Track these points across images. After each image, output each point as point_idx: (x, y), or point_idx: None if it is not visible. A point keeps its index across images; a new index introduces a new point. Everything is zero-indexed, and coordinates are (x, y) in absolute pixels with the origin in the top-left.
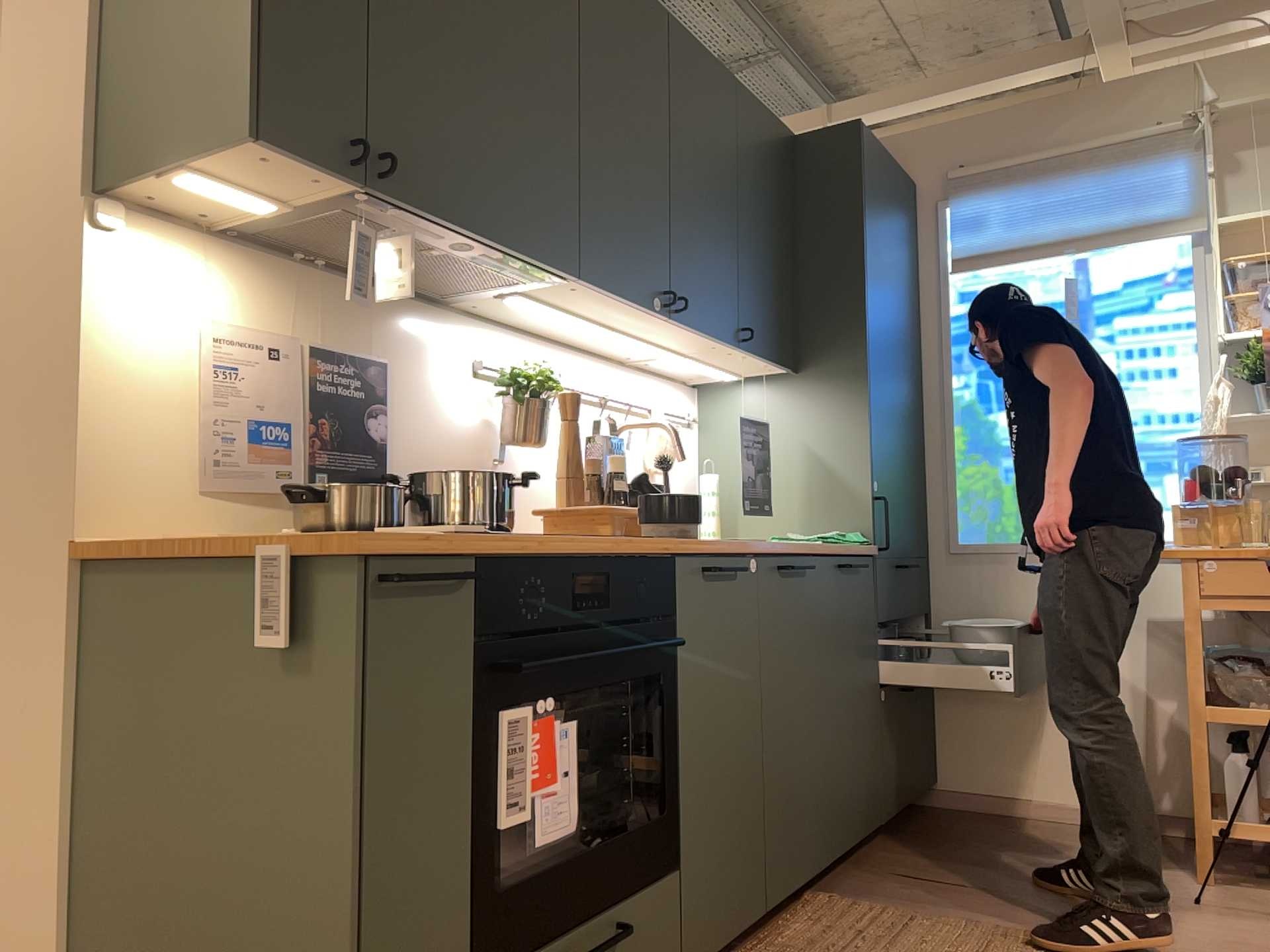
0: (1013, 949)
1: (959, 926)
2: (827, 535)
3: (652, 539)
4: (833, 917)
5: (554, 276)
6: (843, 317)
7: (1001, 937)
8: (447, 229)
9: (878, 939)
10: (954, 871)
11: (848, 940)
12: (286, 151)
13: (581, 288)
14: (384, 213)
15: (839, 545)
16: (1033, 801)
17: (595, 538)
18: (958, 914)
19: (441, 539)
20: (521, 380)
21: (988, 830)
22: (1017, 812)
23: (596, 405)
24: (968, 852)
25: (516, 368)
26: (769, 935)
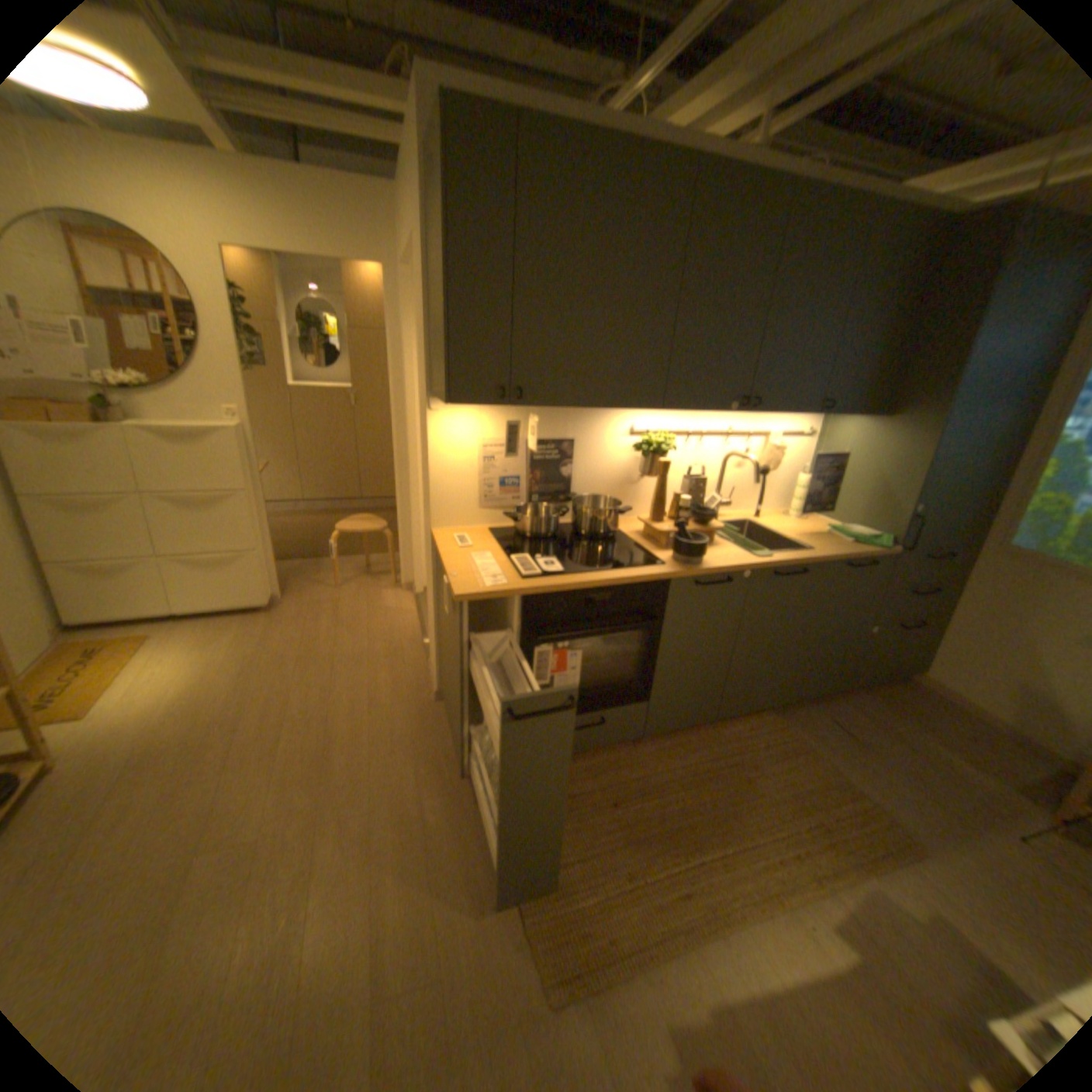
0: (839, 801)
1: (826, 771)
2: (868, 531)
3: (659, 567)
4: (764, 732)
5: (648, 407)
6: (938, 382)
7: (842, 790)
8: (564, 408)
9: (772, 756)
10: (871, 735)
11: (756, 748)
12: (464, 403)
13: (669, 409)
14: (529, 407)
15: (863, 545)
16: (986, 713)
17: (612, 572)
18: (838, 763)
19: (507, 587)
20: (642, 448)
21: (932, 717)
22: (971, 713)
23: (725, 433)
24: (898, 726)
25: (648, 436)
26: (721, 726)
